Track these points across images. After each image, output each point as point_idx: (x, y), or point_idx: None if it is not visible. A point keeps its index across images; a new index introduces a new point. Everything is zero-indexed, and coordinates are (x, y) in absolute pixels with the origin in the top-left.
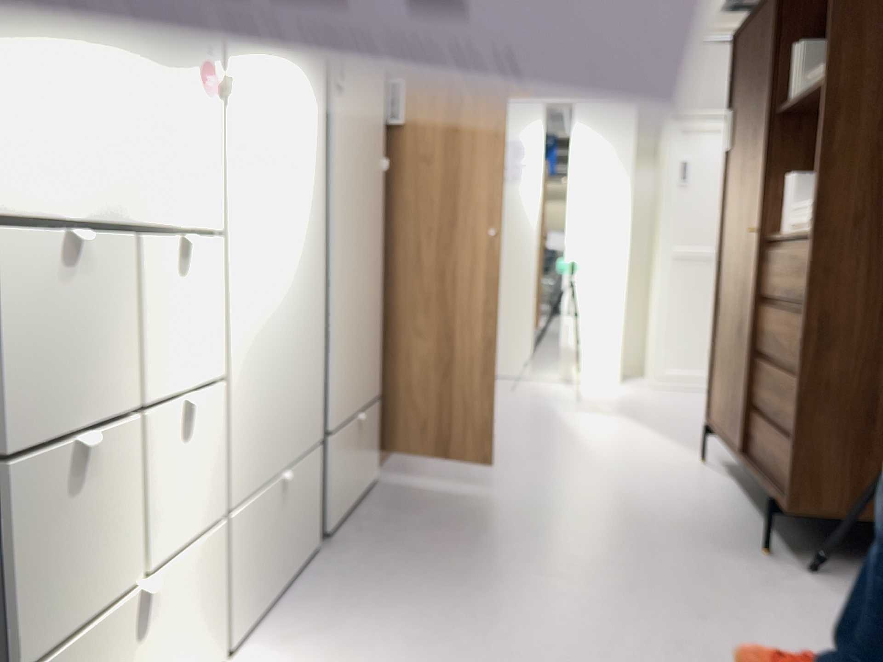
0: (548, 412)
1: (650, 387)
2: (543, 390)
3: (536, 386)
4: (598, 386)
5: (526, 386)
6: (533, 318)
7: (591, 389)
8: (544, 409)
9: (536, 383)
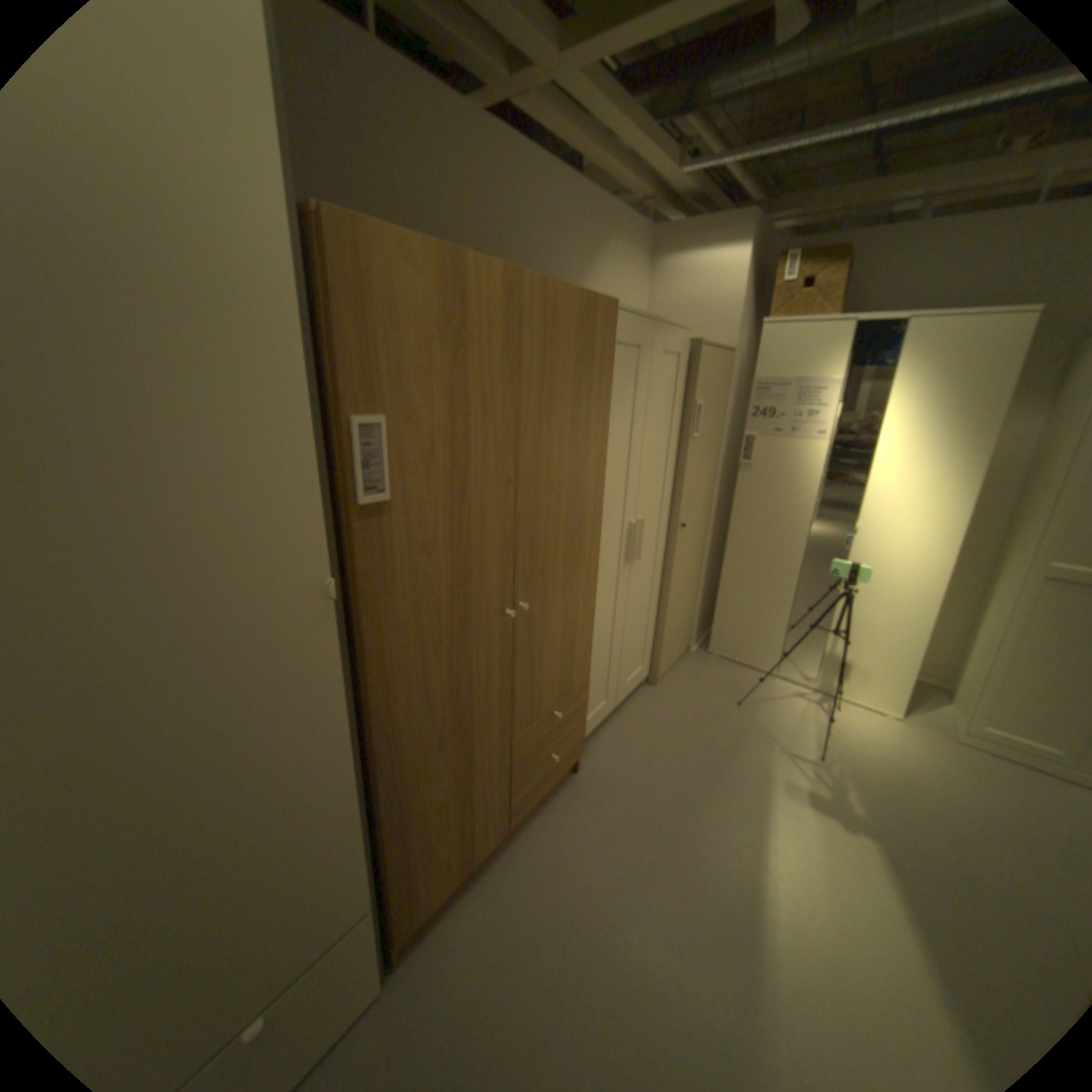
0: (759, 786)
1: (952, 739)
2: (779, 710)
3: (775, 695)
4: (868, 716)
5: (762, 693)
6: (790, 610)
7: (852, 724)
8: (757, 775)
9: (778, 686)
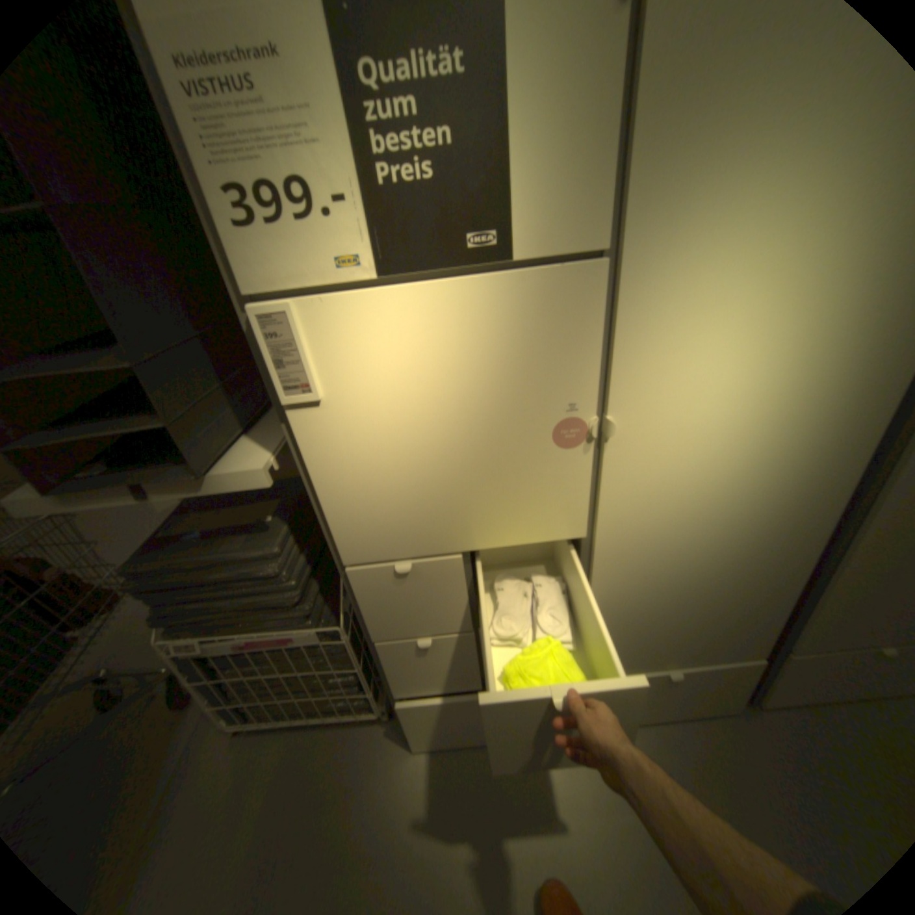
0: None
1: None
2: None
3: None
4: None
5: None
6: None
7: None
8: None
9: None
